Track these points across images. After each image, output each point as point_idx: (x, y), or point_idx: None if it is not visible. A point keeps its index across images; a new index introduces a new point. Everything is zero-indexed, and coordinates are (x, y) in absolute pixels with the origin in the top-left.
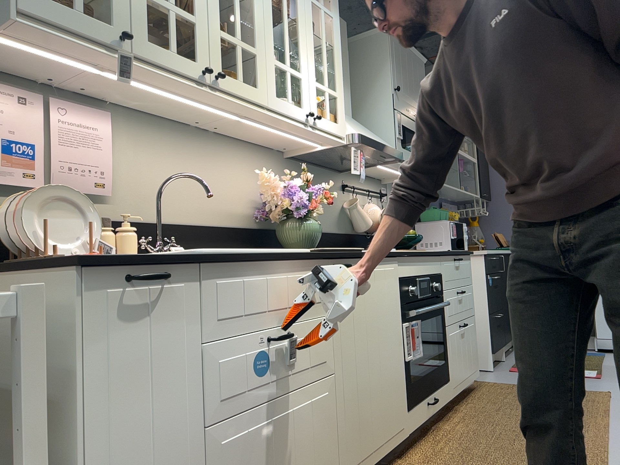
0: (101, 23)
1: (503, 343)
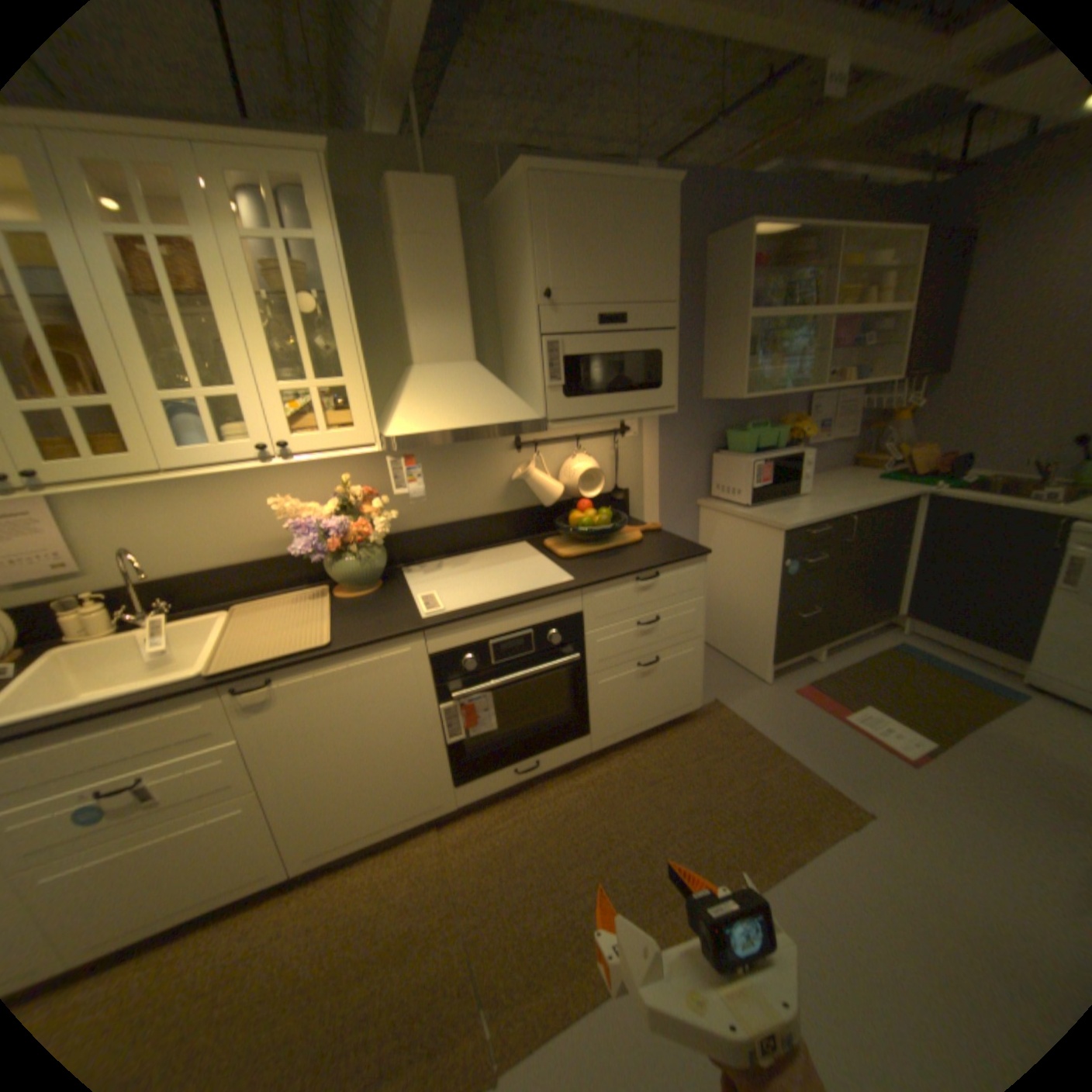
0: None
1: (813, 646)
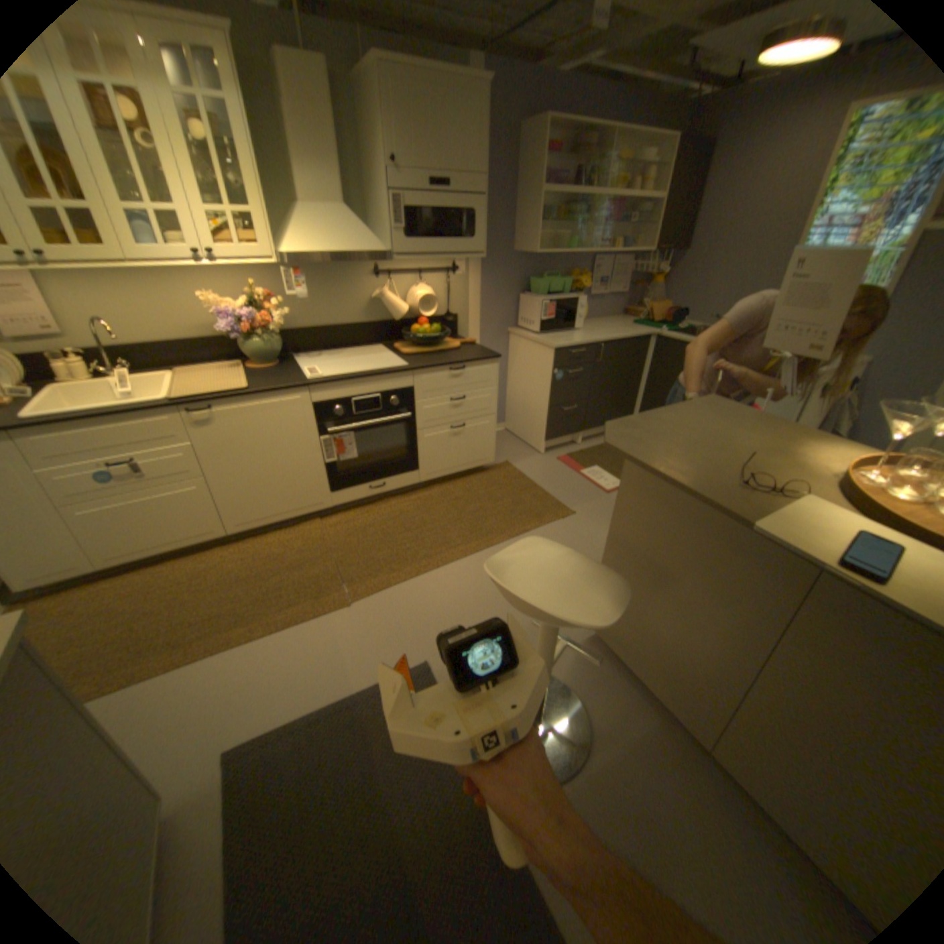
0: None
1: (572, 432)
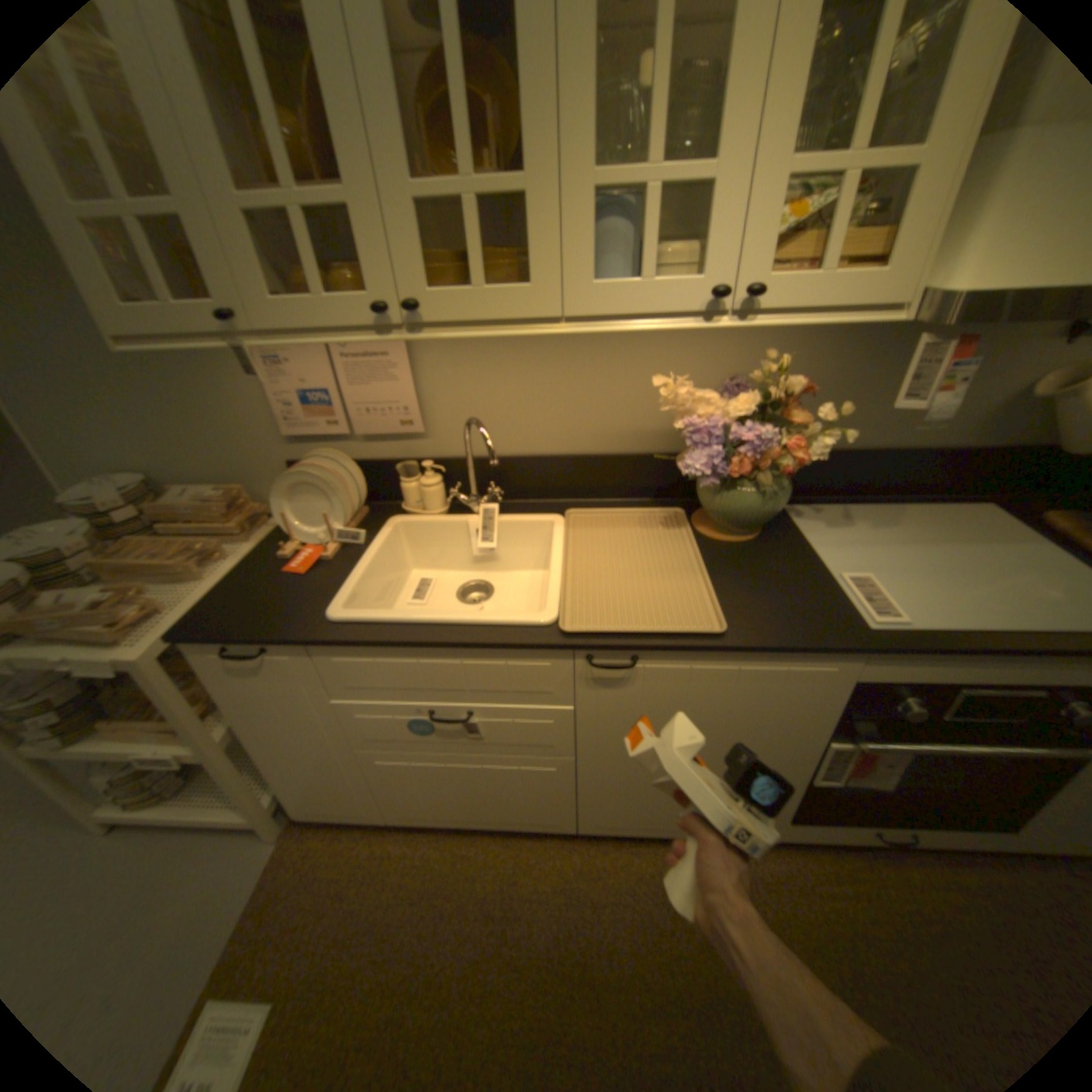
0: (195, 301)
1: None
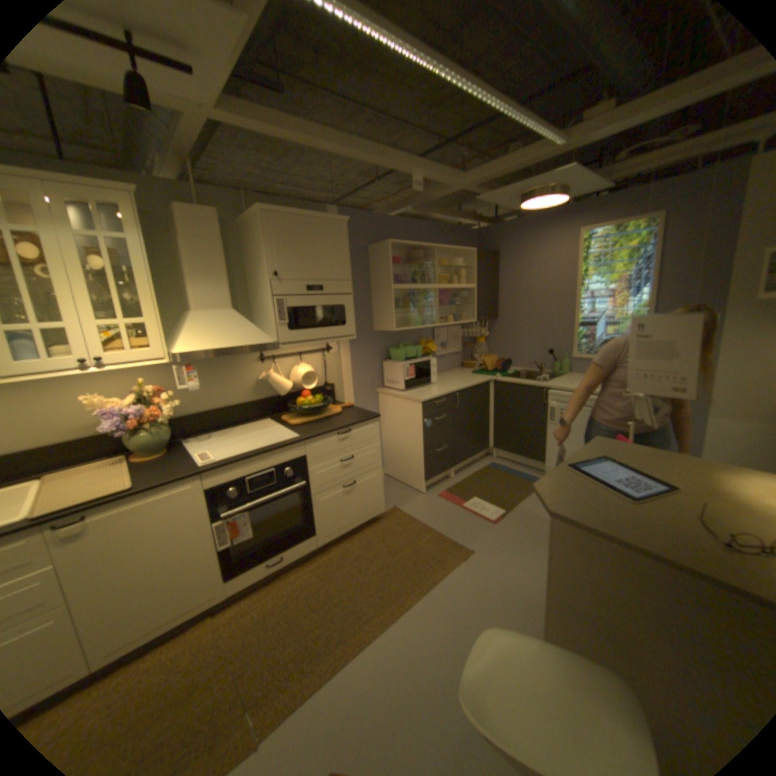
0: None
1: (446, 468)
